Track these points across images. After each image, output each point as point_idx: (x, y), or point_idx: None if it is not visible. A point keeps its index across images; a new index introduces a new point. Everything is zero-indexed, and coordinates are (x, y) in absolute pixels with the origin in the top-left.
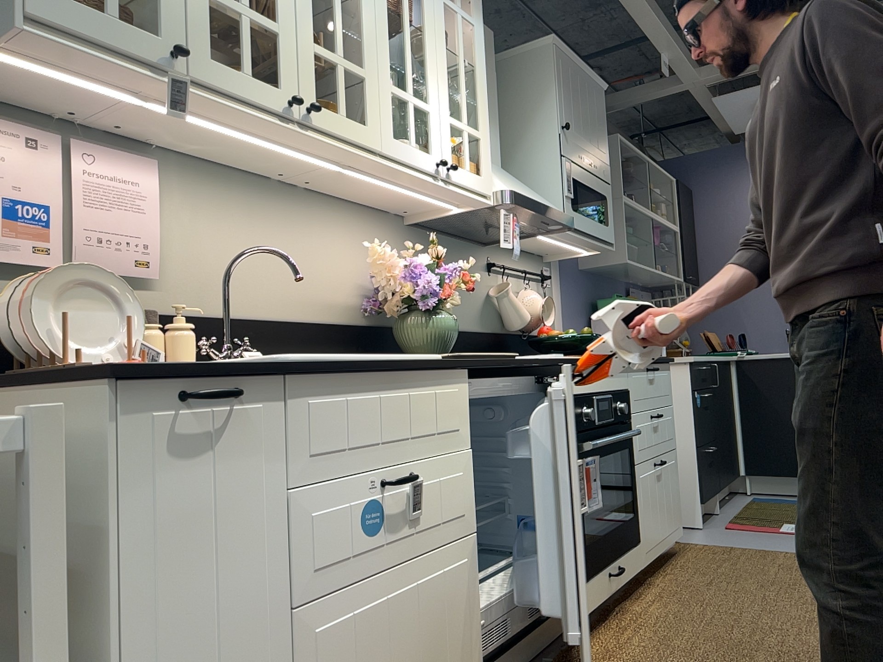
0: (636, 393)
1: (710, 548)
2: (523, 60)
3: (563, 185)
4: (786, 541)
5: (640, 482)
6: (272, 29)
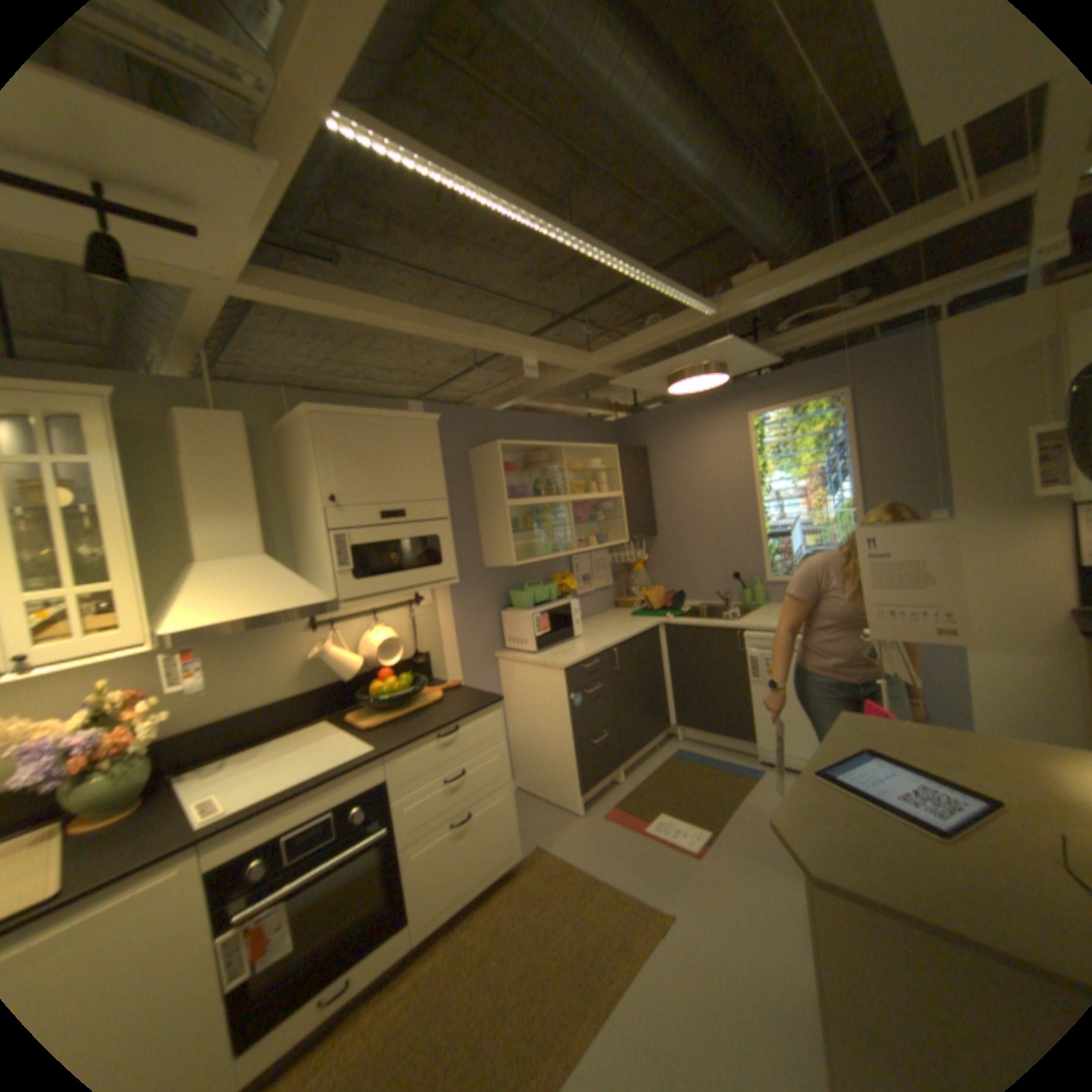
0: (403, 778)
1: (550, 870)
2: (295, 427)
3: (330, 562)
4: (631, 861)
5: (407, 866)
6: None
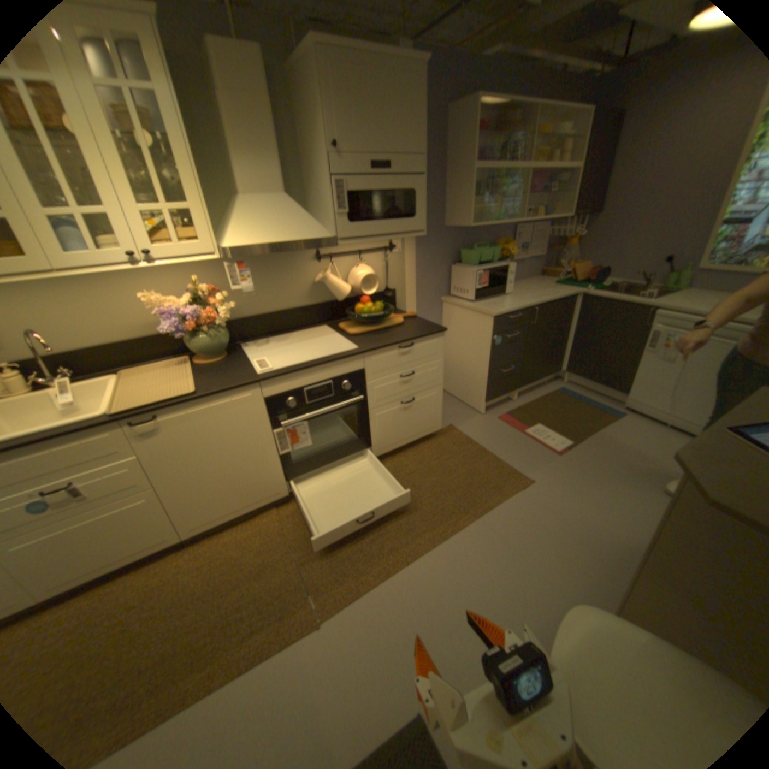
0: (375, 369)
1: (457, 438)
2: (303, 64)
3: (332, 205)
4: (511, 445)
5: (374, 418)
6: None
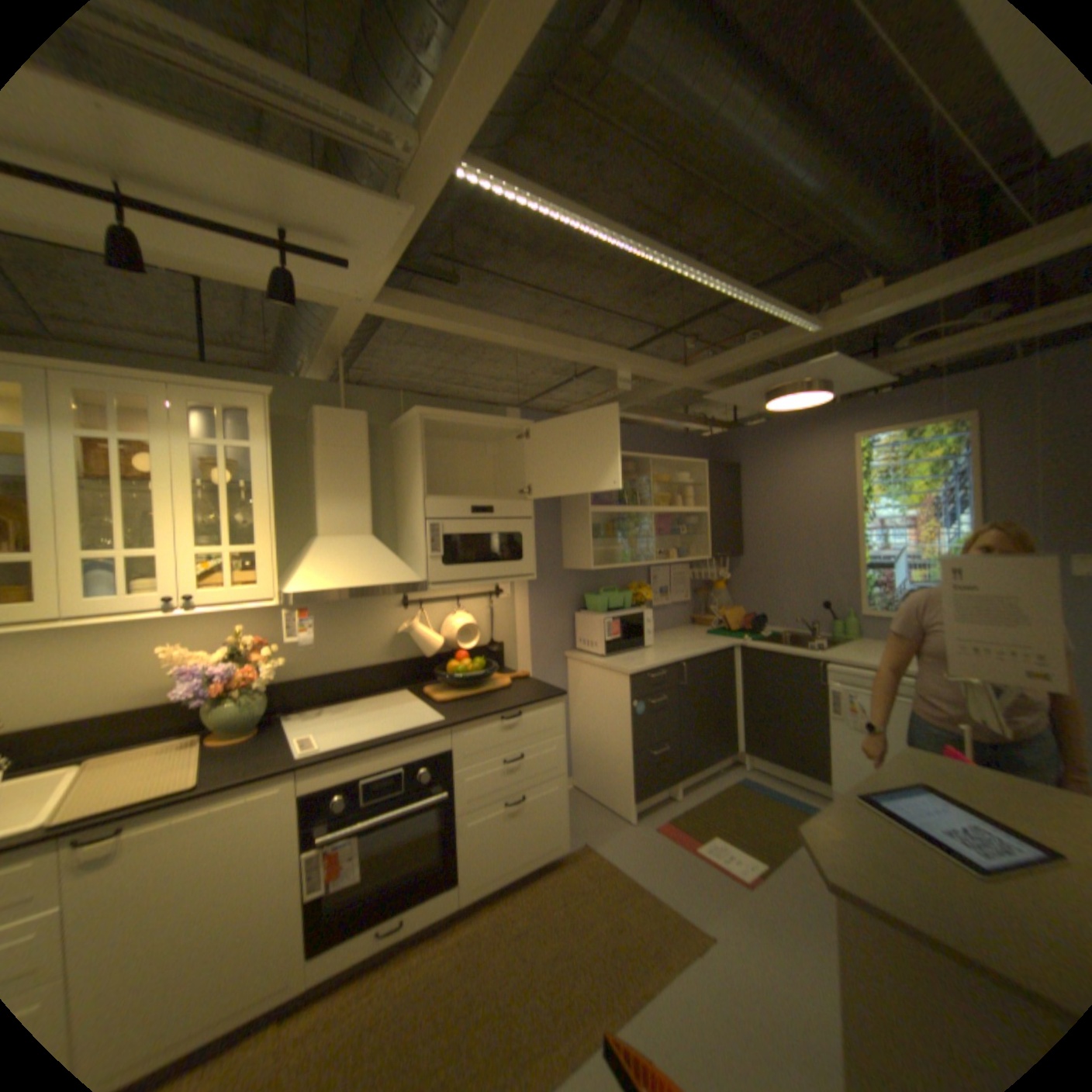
0: (467, 748)
1: (596, 867)
2: (408, 425)
3: (425, 546)
4: (678, 875)
5: (463, 830)
6: None
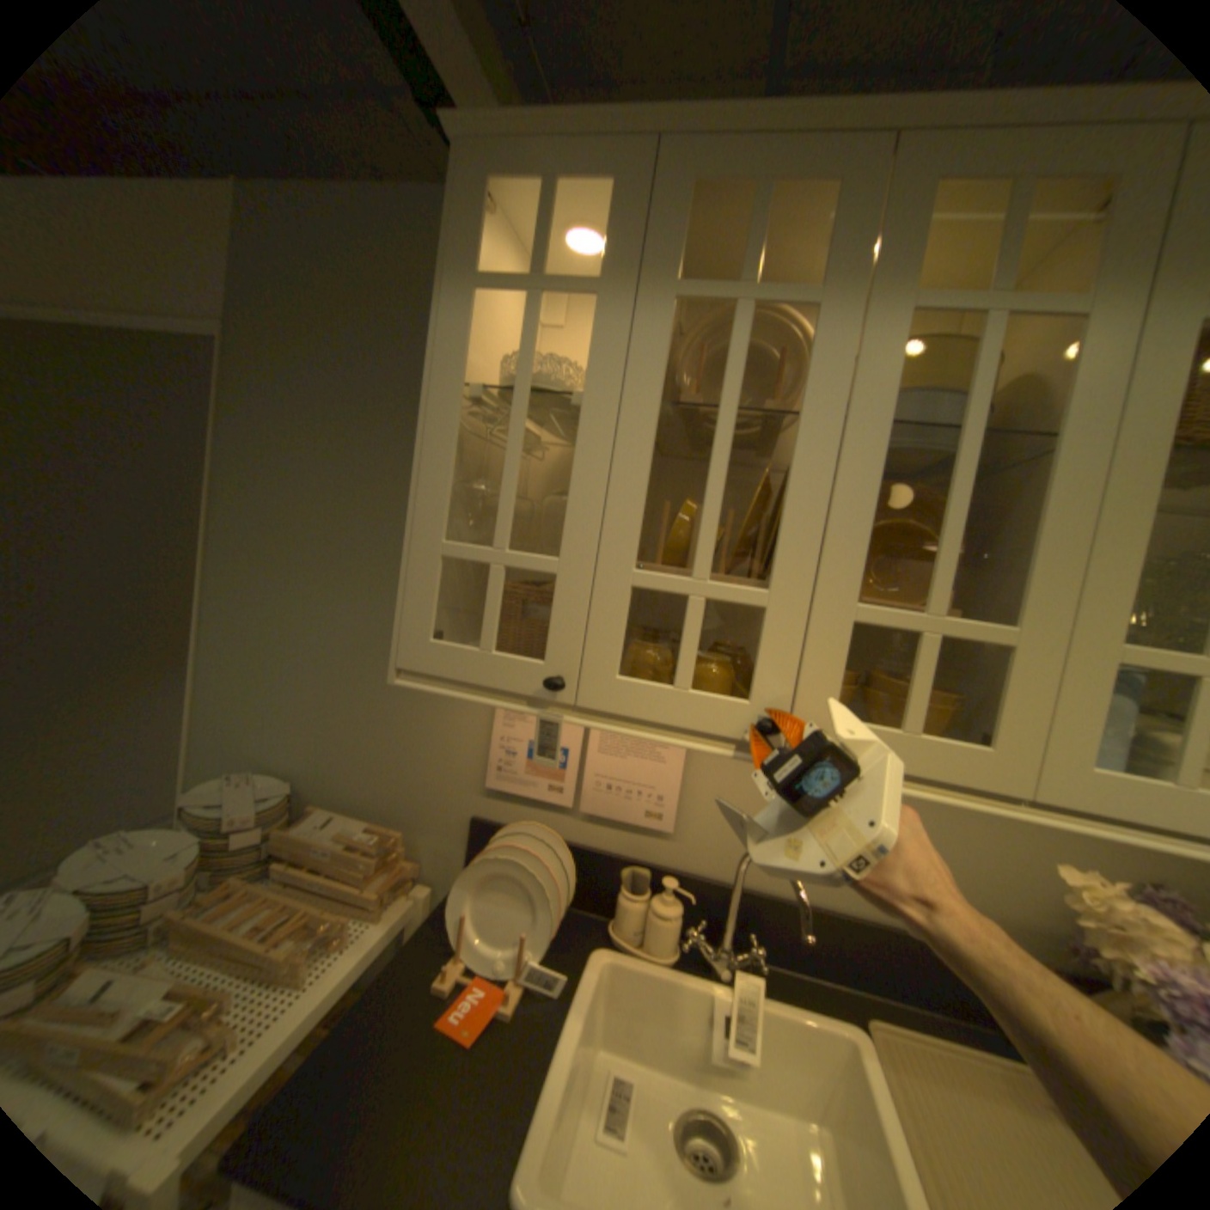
0: None
1: None
2: None
3: None
4: None
5: None
6: (754, 601)
